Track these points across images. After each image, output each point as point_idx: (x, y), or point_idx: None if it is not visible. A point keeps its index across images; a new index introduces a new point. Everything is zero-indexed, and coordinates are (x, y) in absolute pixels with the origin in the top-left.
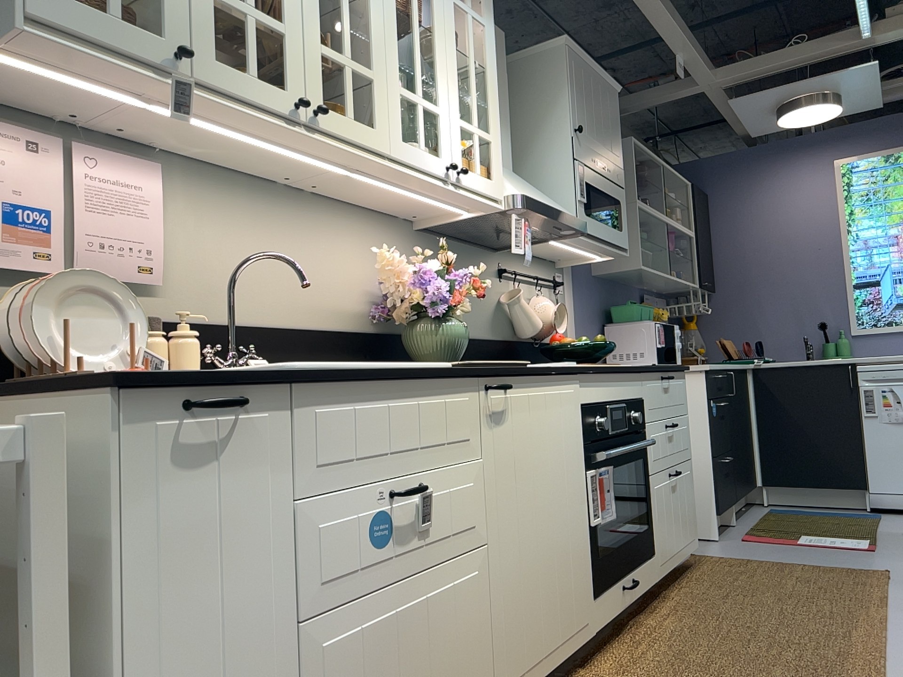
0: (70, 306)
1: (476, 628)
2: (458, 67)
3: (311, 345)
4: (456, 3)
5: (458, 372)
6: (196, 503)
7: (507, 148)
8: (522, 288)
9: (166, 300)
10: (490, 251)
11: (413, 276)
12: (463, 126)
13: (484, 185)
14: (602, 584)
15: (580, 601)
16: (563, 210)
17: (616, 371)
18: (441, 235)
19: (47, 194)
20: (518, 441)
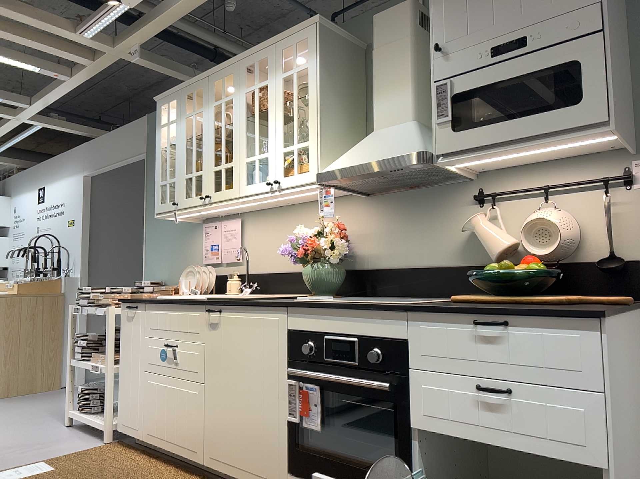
0: (191, 275)
1: (195, 416)
2: (282, 117)
3: (292, 279)
4: (283, 77)
5: (190, 302)
6: (130, 330)
7: (401, 106)
8: (523, 205)
9: (245, 266)
10: (459, 182)
11: (290, 242)
12: (283, 150)
13: (298, 178)
14: (300, 471)
15: (270, 462)
16: (392, 152)
17: (335, 308)
18: (387, 192)
19: (217, 239)
20: (225, 340)
